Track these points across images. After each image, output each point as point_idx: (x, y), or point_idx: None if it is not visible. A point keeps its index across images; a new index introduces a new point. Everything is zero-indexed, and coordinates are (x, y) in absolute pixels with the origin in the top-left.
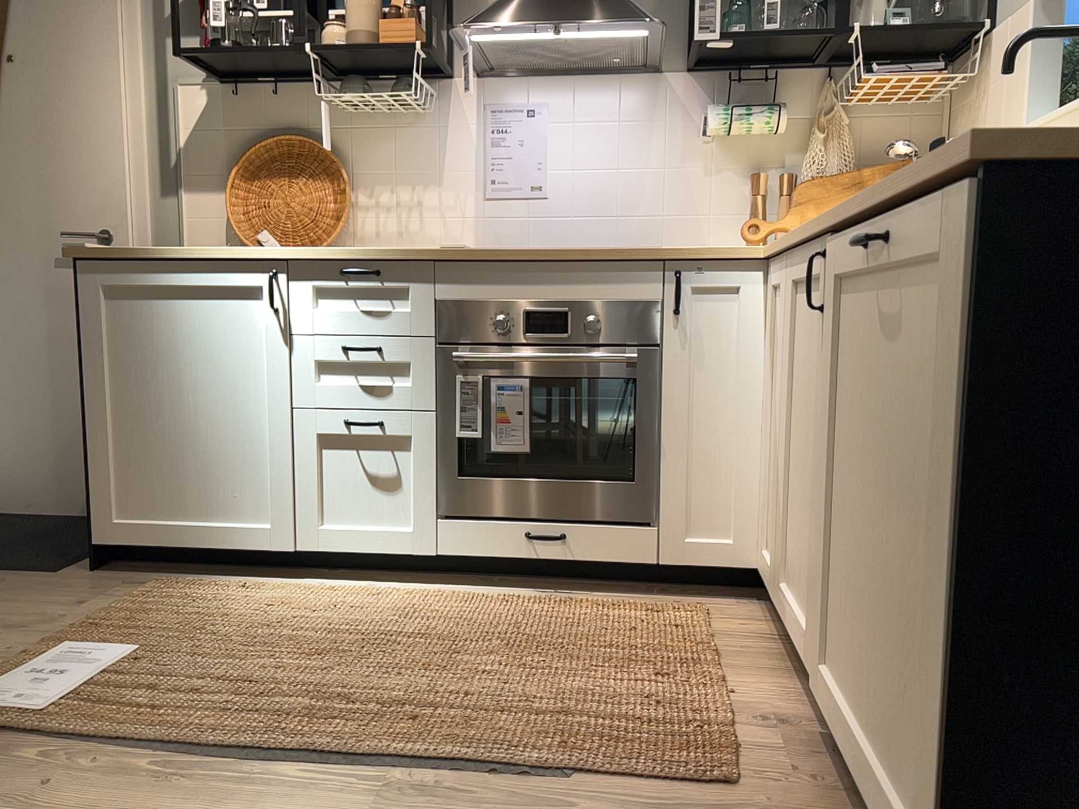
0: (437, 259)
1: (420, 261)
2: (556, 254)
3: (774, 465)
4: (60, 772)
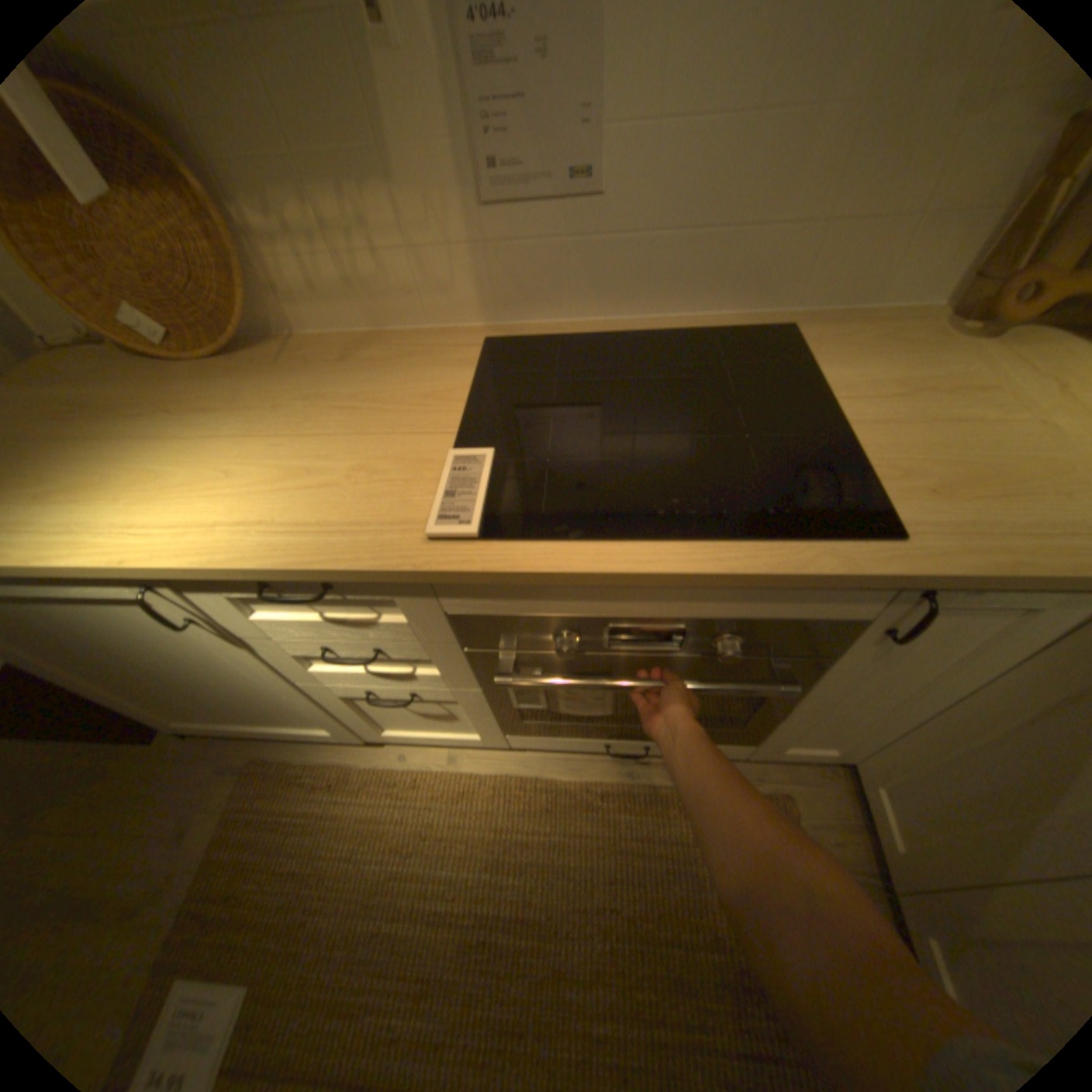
0: (433, 577)
1: (401, 577)
2: (674, 579)
3: (945, 774)
4: None
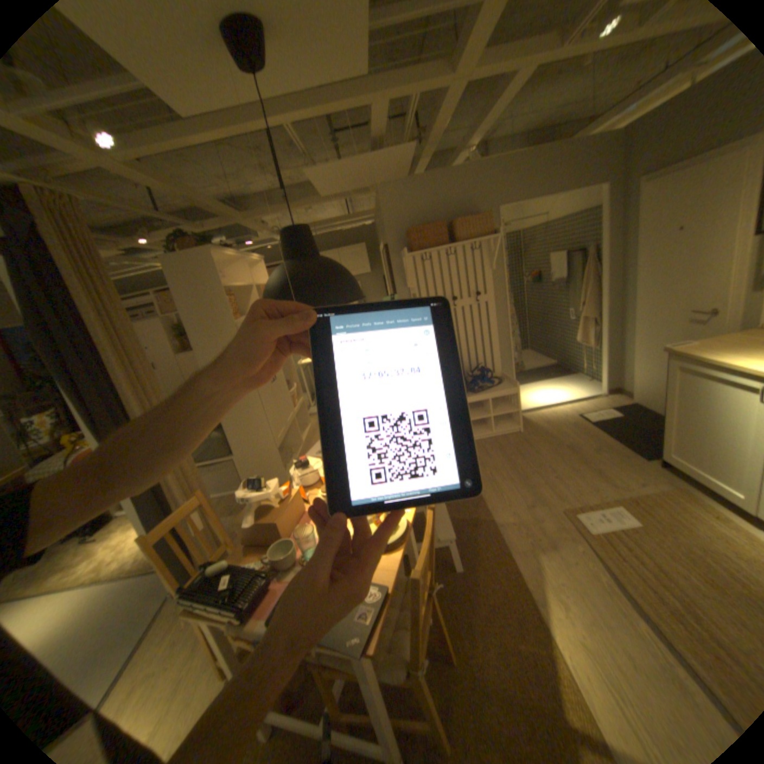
0: None
1: None
2: None
3: None
4: (586, 559)
